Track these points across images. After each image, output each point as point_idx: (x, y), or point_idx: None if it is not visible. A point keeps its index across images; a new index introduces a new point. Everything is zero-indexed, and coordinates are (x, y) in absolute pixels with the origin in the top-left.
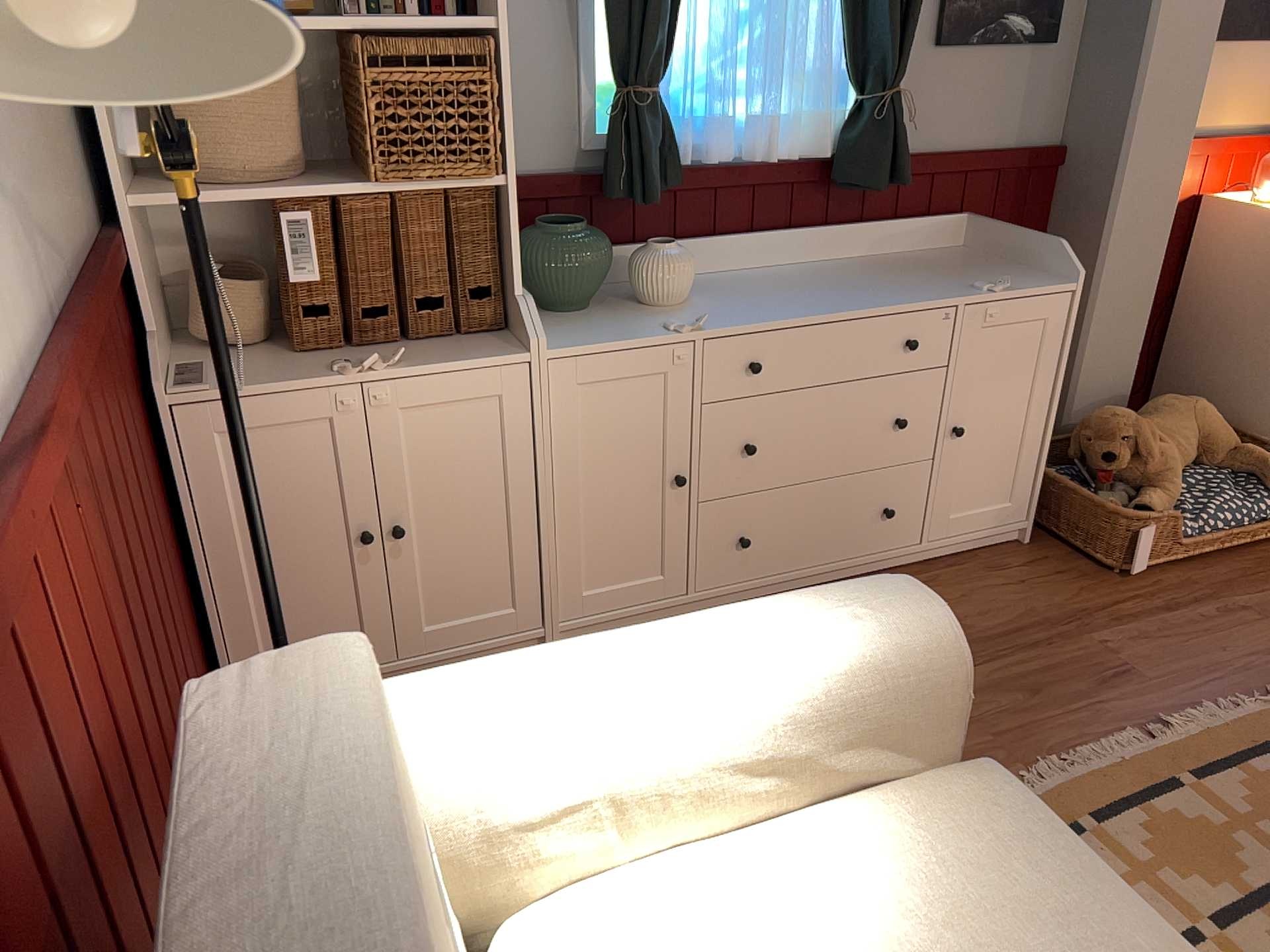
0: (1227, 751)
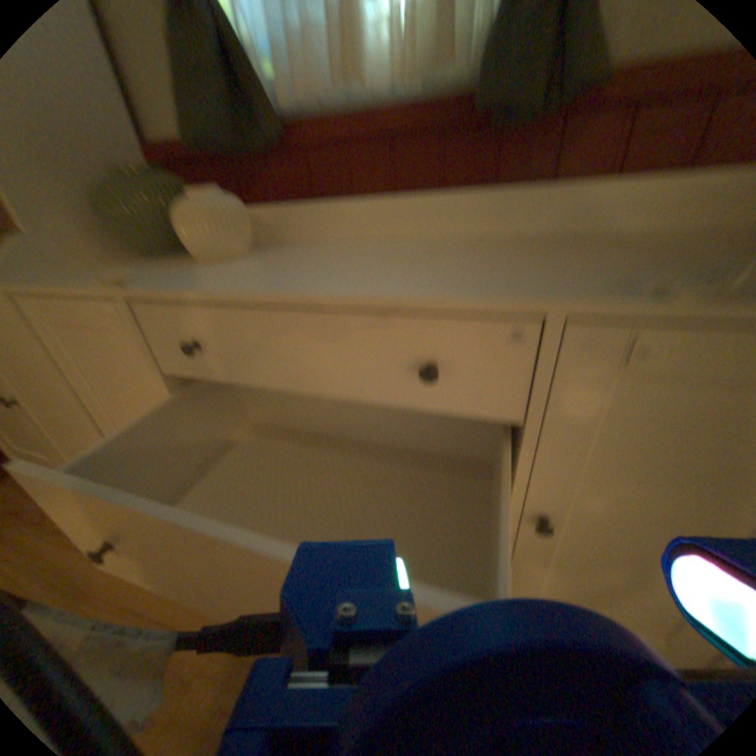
0: None
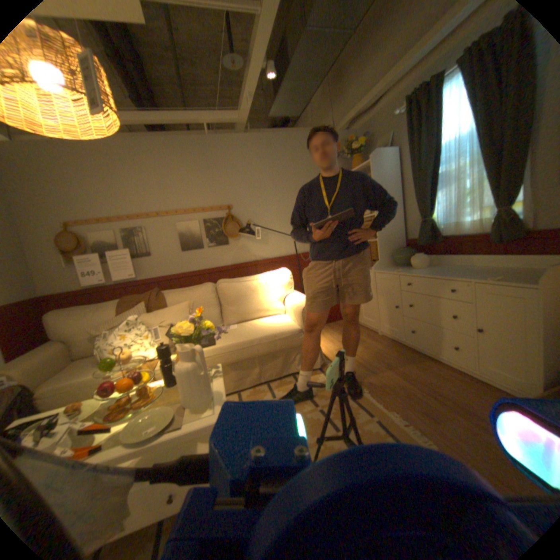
0: (397, 434)
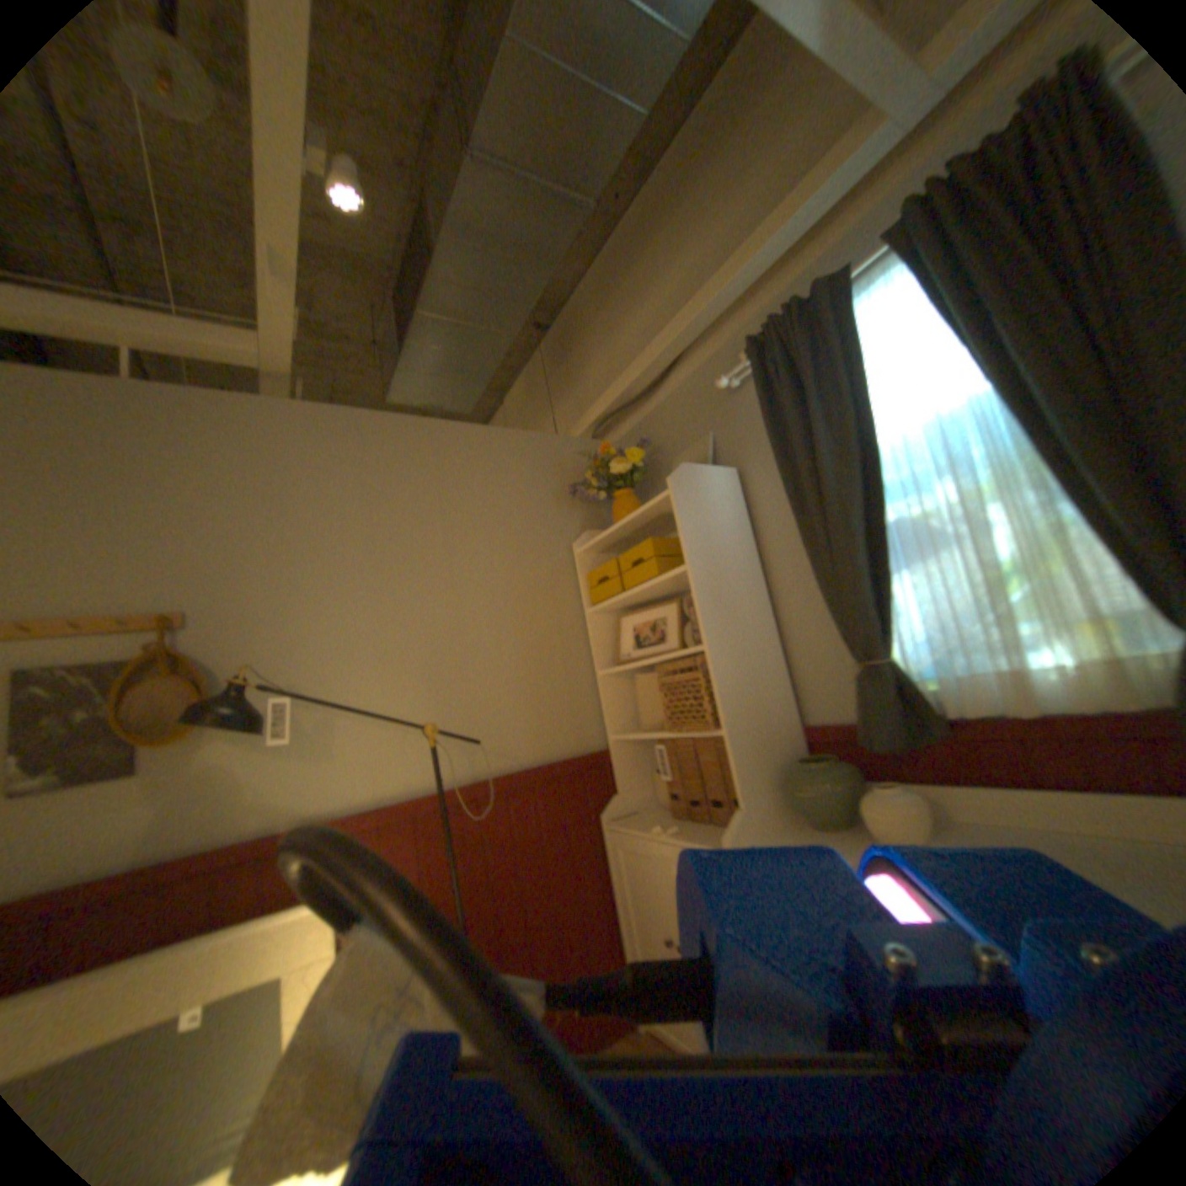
0: None
